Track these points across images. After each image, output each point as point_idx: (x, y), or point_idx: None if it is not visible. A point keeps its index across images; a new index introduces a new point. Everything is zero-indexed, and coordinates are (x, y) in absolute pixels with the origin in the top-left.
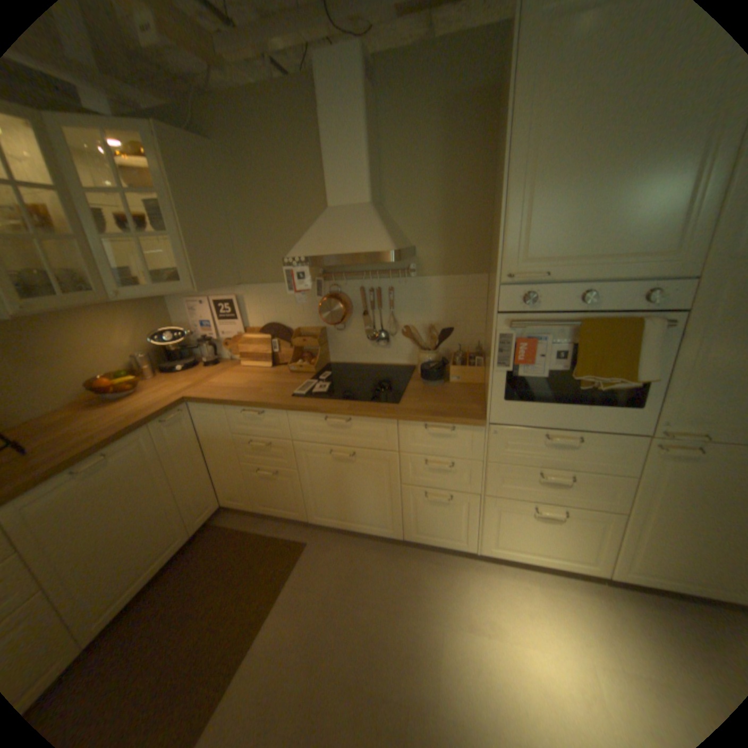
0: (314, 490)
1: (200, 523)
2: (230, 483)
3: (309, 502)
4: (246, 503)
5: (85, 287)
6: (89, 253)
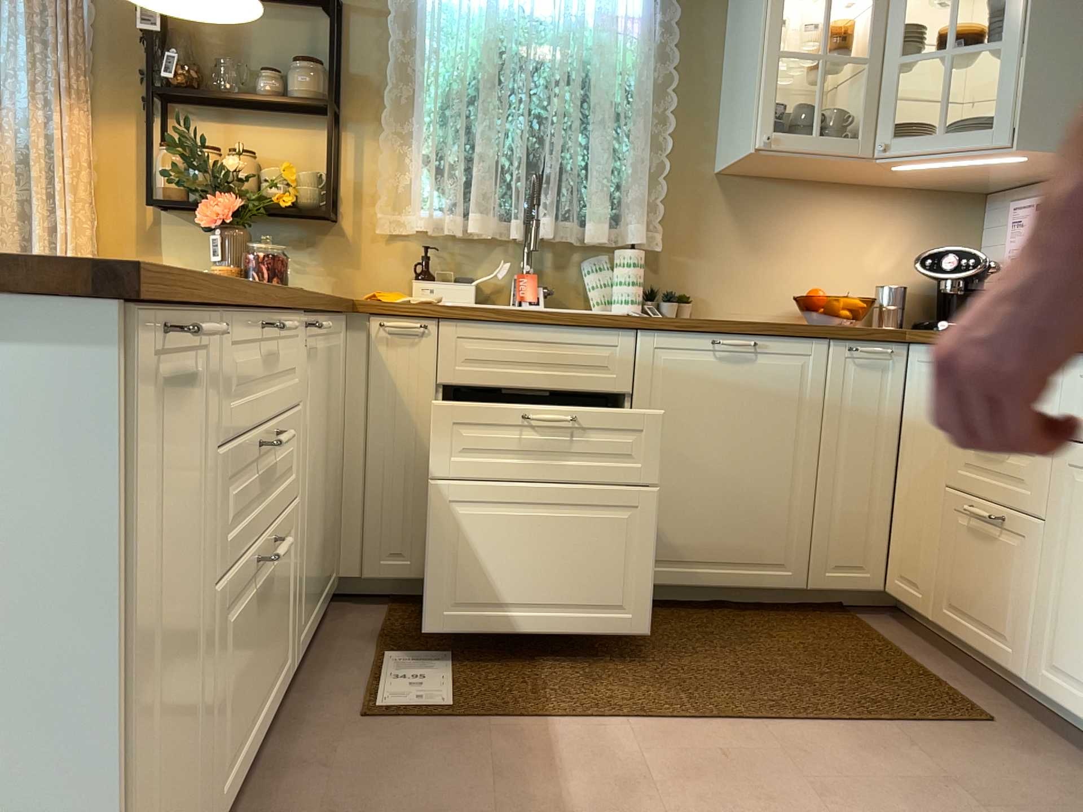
0: (1068, 586)
1: (839, 581)
2: (919, 535)
3: (1046, 620)
4: (930, 593)
5: (855, 133)
6: (881, 85)
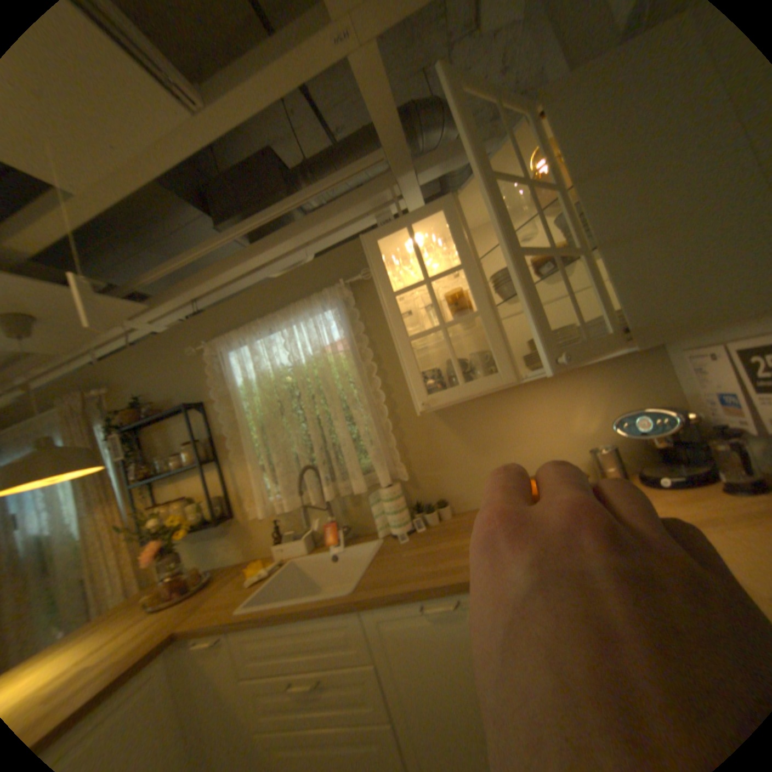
0: None
1: None
2: None
3: None
4: None
5: (496, 368)
6: (500, 325)
